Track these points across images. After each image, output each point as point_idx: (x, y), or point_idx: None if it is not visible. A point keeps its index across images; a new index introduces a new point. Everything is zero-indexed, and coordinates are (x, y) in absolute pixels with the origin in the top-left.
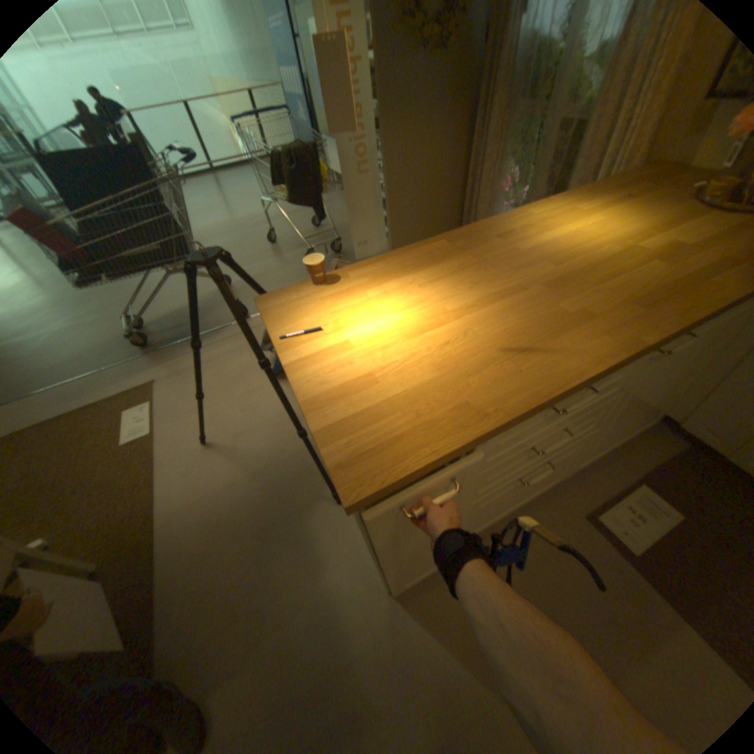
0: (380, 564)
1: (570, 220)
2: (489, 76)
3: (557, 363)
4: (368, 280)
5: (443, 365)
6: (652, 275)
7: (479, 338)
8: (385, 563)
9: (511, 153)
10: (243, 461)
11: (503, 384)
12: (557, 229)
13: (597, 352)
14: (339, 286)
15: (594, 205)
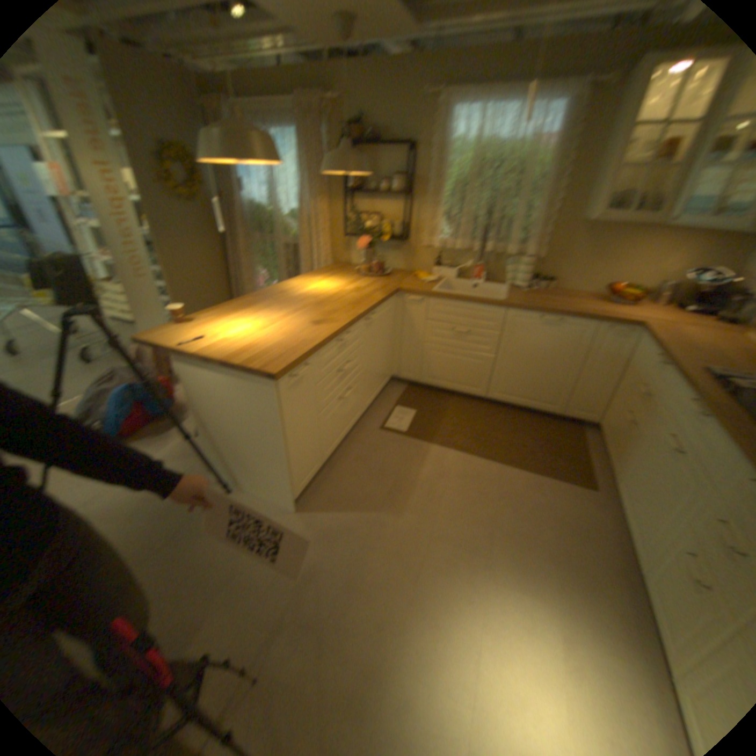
0: (288, 457)
1: (312, 284)
2: (231, 218)
3: (333, 323)
4: (217, 316)
5: (286, 333)
6: (354, 297)
7: (297, 323)
8: (291, 455)
9: (260, 261)
10: (110, 514)
11: (316, 332)
12: (308, 287)
13: (345, 318)
14: (199, 321)
15: (320, 278)
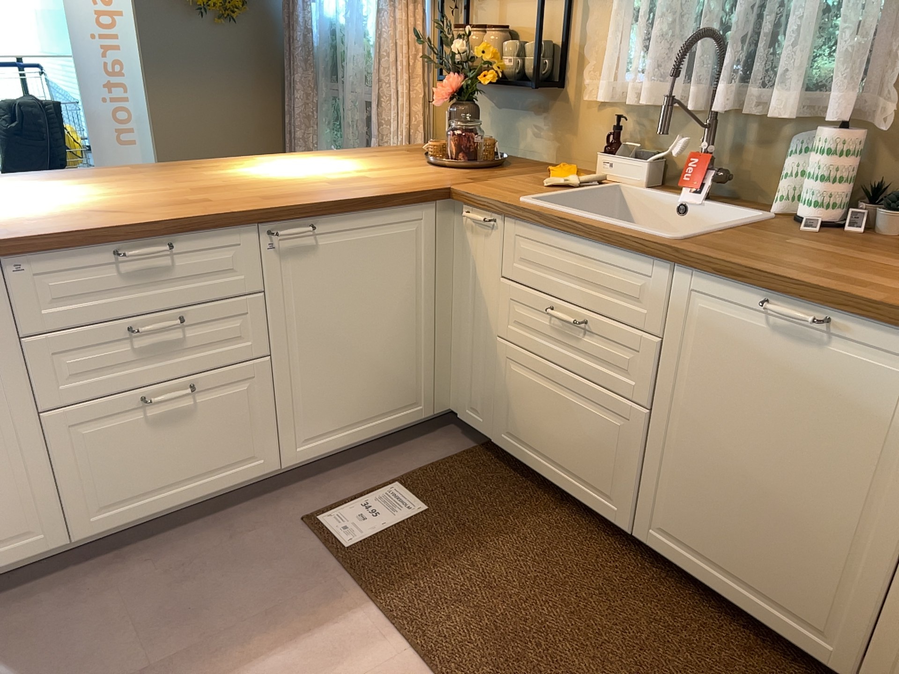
0: None
1: (286, 164)
2: (293, 57)
3: (130, 217)
4: None
5: (10, 218)
6: (303, 188)
7: (73, 208)
8: None
9: (324, 138)
10: None
11: (58, 224)
12: (264, 167)
13: (177, 214)
14: None
15: (327, 158)
